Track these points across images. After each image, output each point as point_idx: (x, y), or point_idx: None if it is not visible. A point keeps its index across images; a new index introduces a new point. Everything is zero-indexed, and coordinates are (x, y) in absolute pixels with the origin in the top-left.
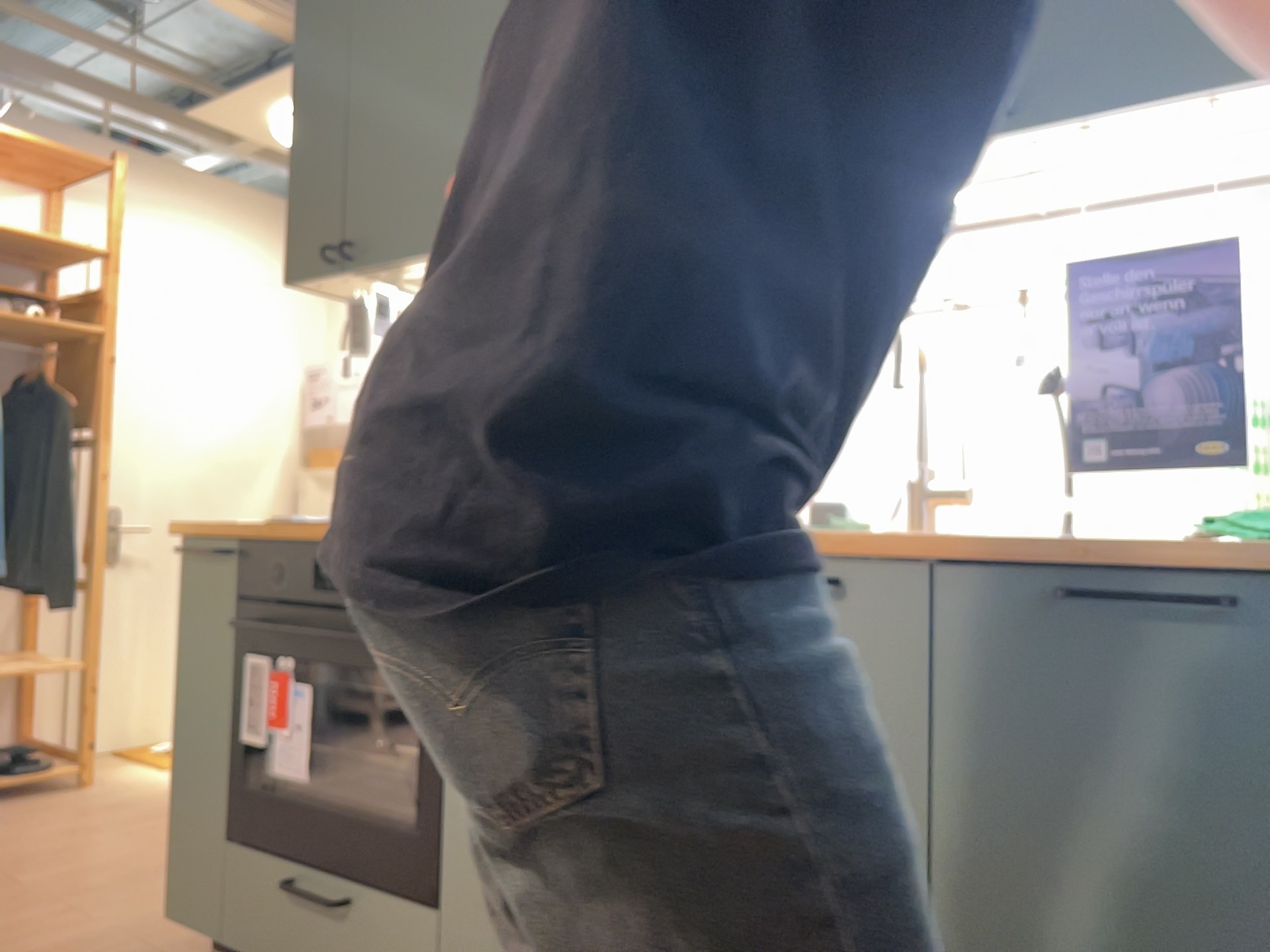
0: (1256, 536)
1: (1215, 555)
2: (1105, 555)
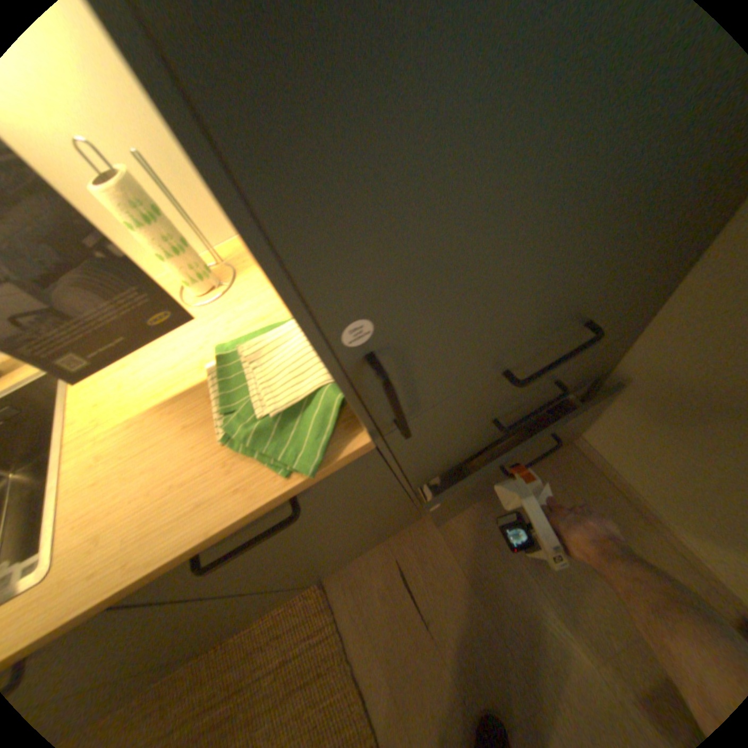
0: (270, 465)
1: (266, 514)
2: (198, 551)
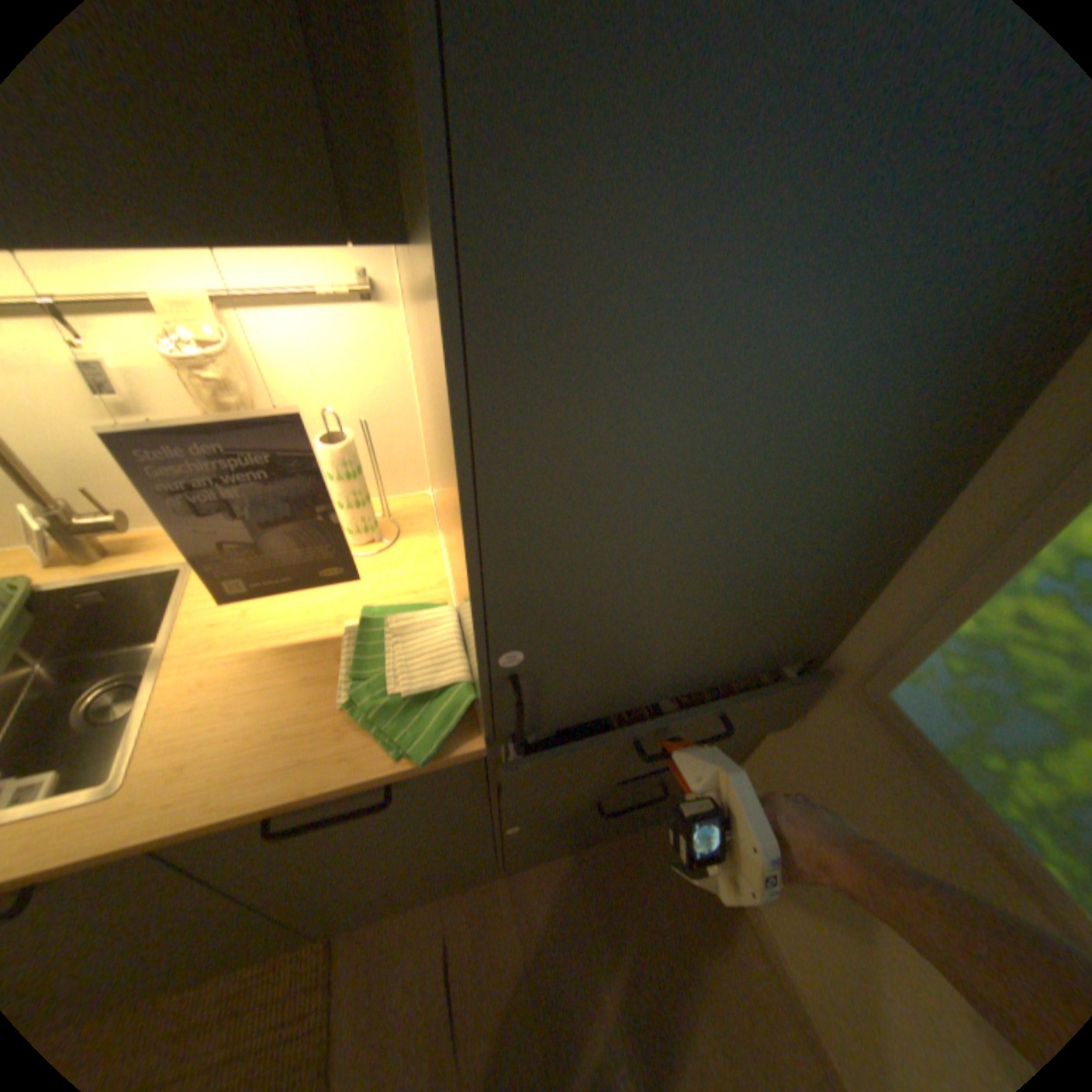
0: (386, 744)
1: (366, 792)
2: (285, 811)
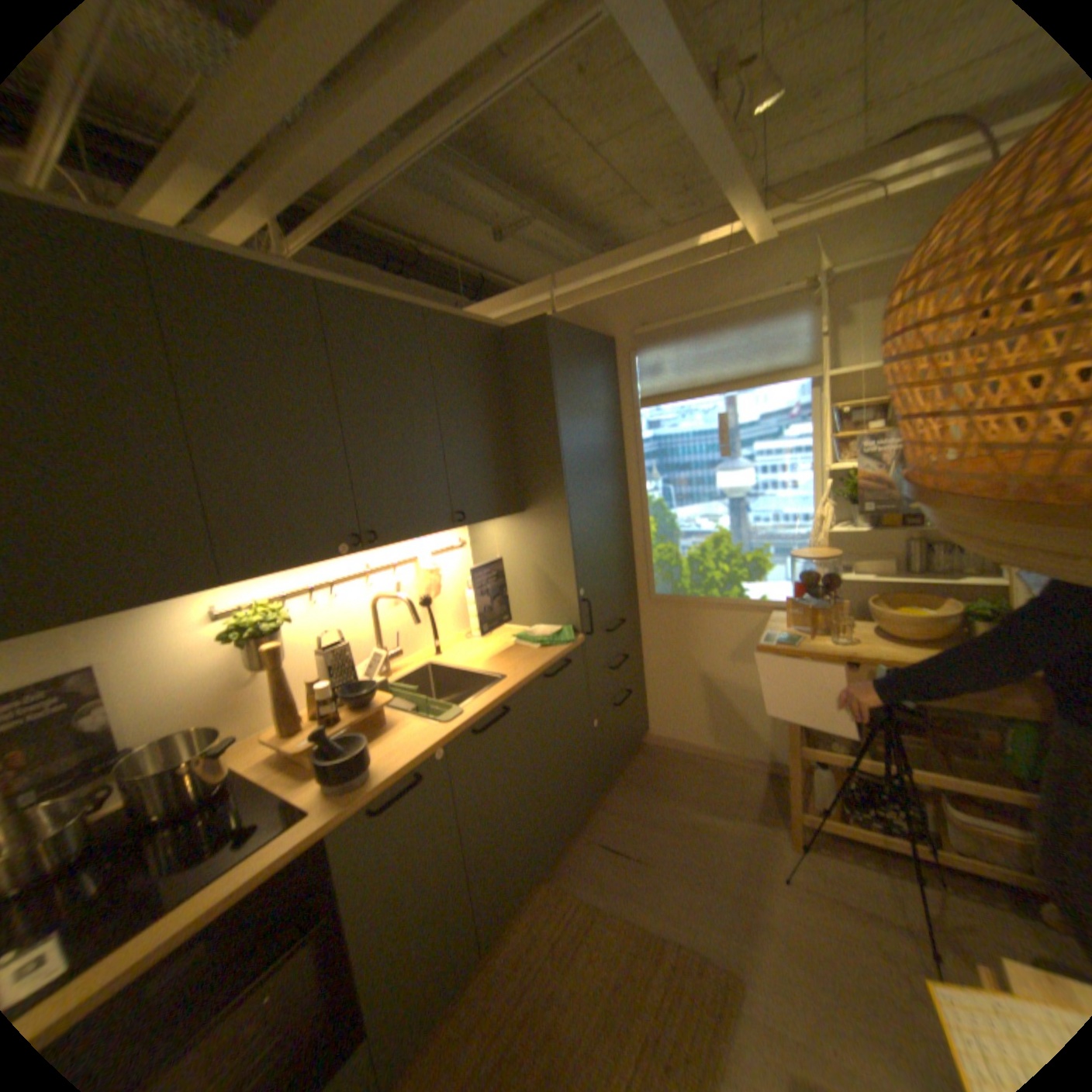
0: (559, 644)
1: (565, 653)
2: (551, 663)
